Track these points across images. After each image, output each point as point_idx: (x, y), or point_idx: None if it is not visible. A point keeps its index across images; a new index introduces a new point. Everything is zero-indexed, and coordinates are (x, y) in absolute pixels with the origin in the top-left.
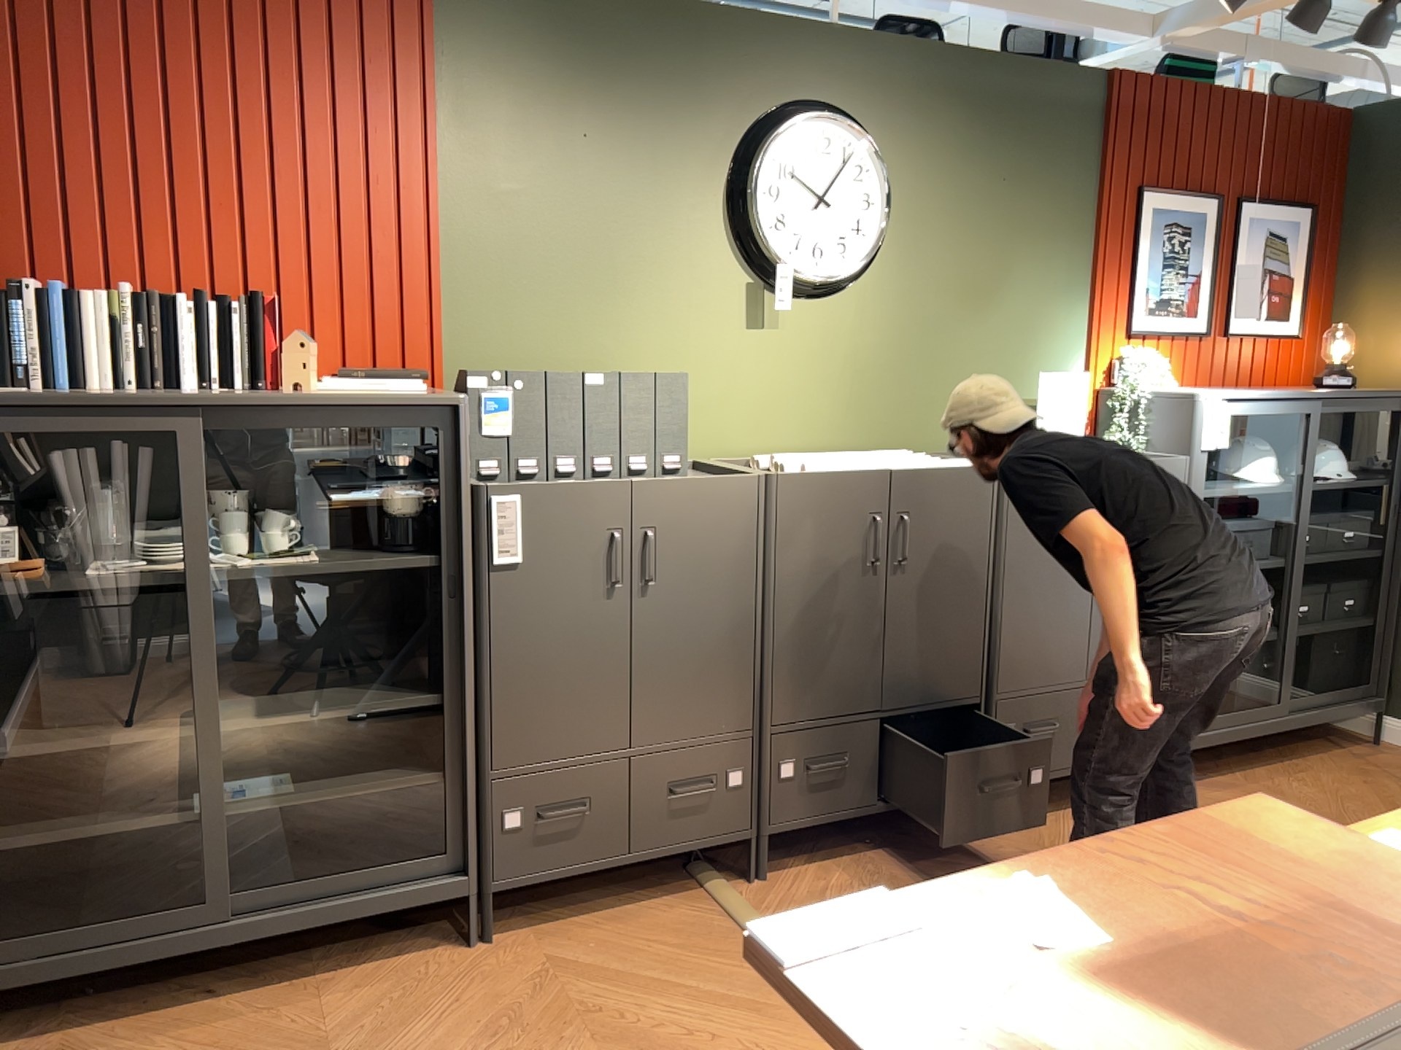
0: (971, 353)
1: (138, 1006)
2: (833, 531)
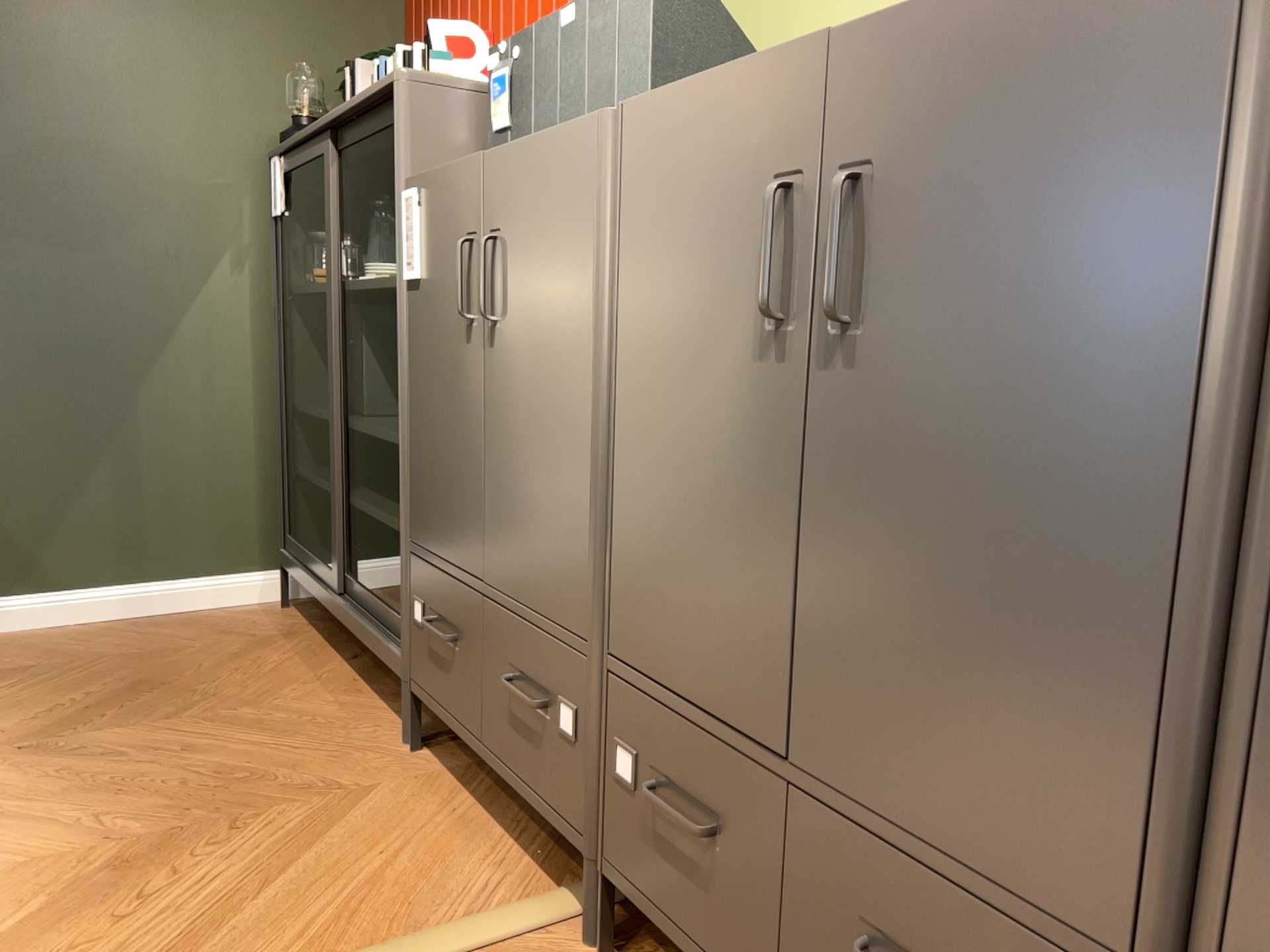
0: None
1: (338, 642)
2: (699, 230)
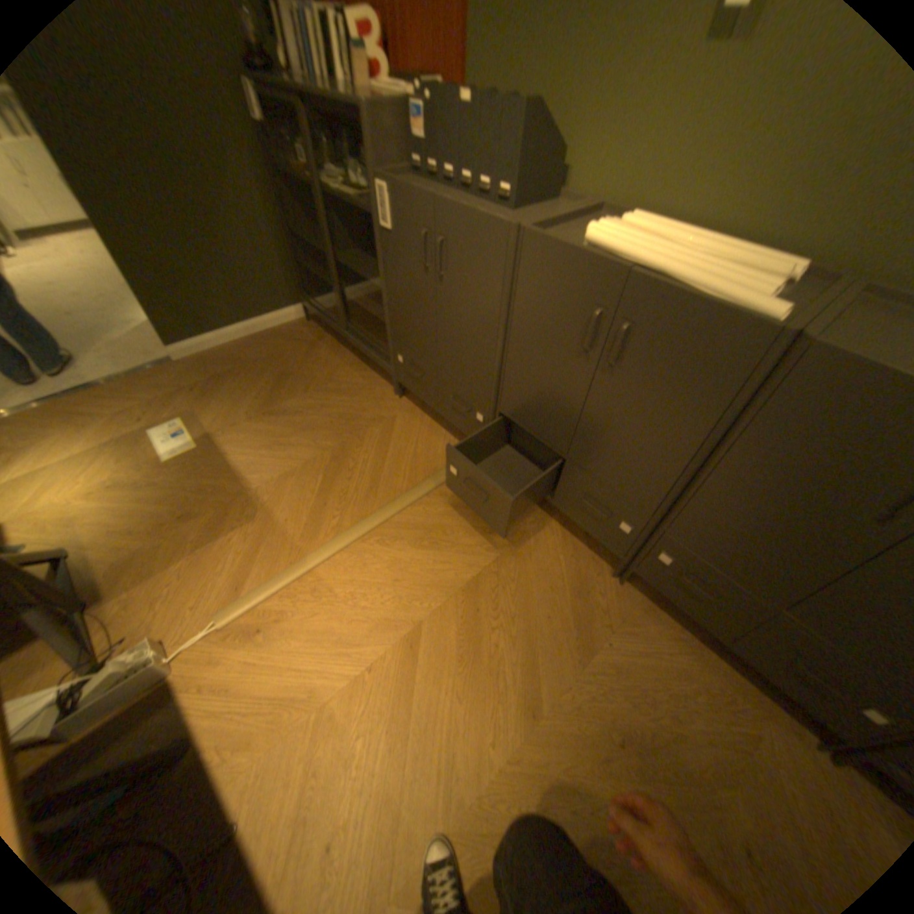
0: None
1: (343, 342)
2: (558, 302)
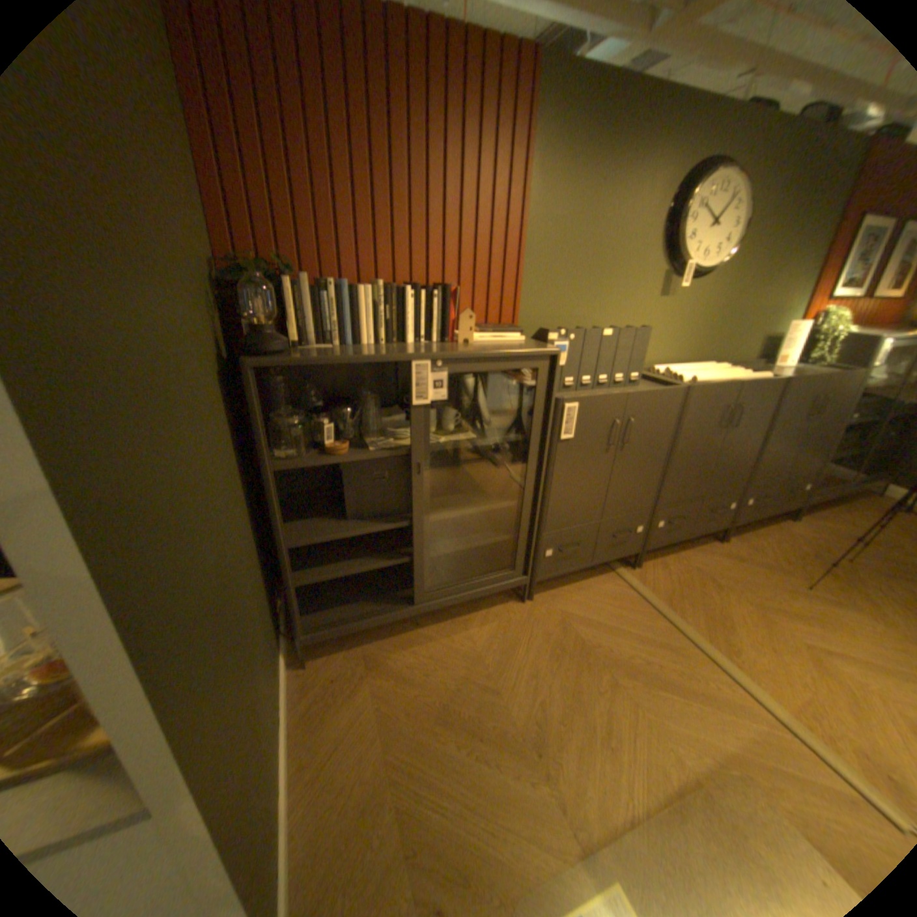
0: (755, 309)
1: (390, 633)
2: (709, 414)
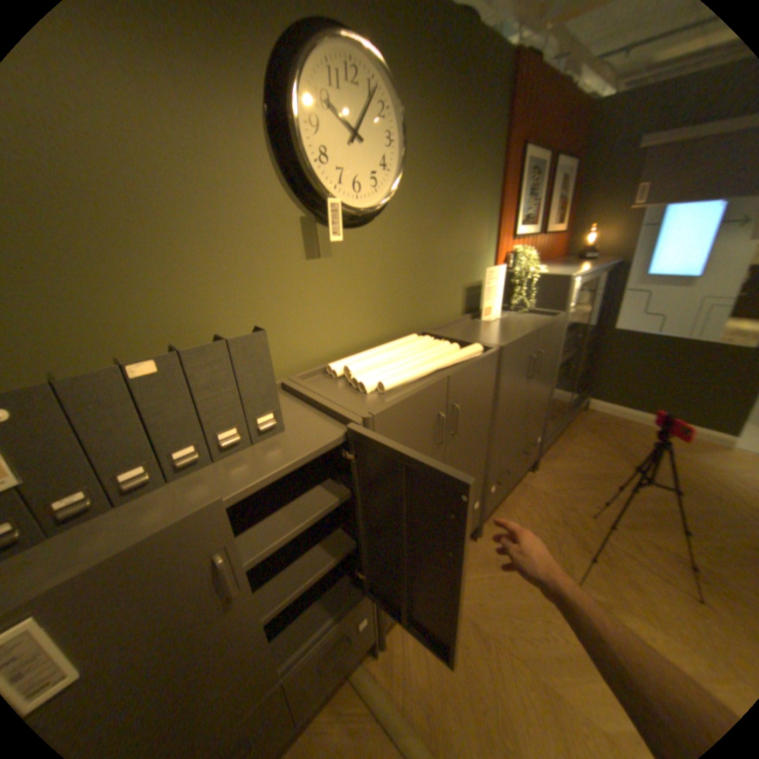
0: (446, 258)
1: None
2: (412, 437)
